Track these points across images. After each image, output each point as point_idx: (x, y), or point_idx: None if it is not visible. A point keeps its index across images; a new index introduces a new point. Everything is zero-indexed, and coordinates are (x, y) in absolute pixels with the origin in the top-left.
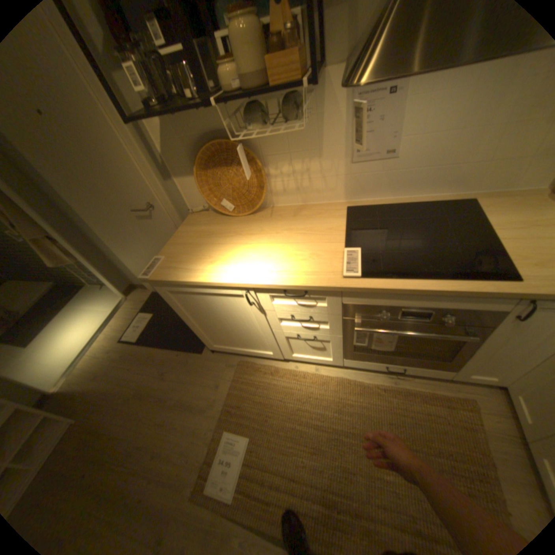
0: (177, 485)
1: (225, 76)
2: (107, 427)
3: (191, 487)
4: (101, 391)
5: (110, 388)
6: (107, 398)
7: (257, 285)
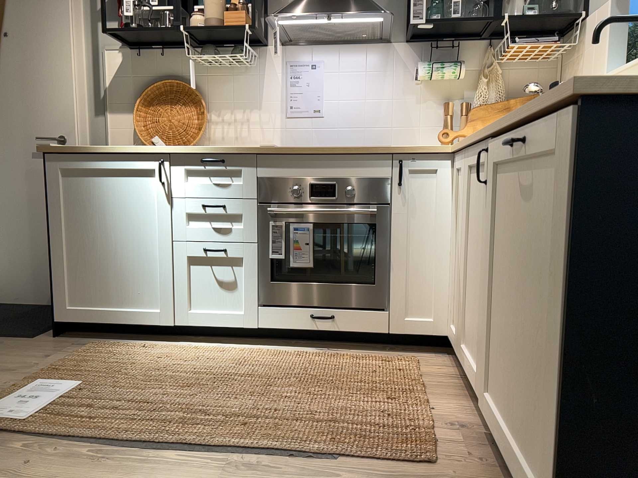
0: None
1: (194, 21)
2: None
3: None
4: None
5: None
6: None
7: (175, 150)
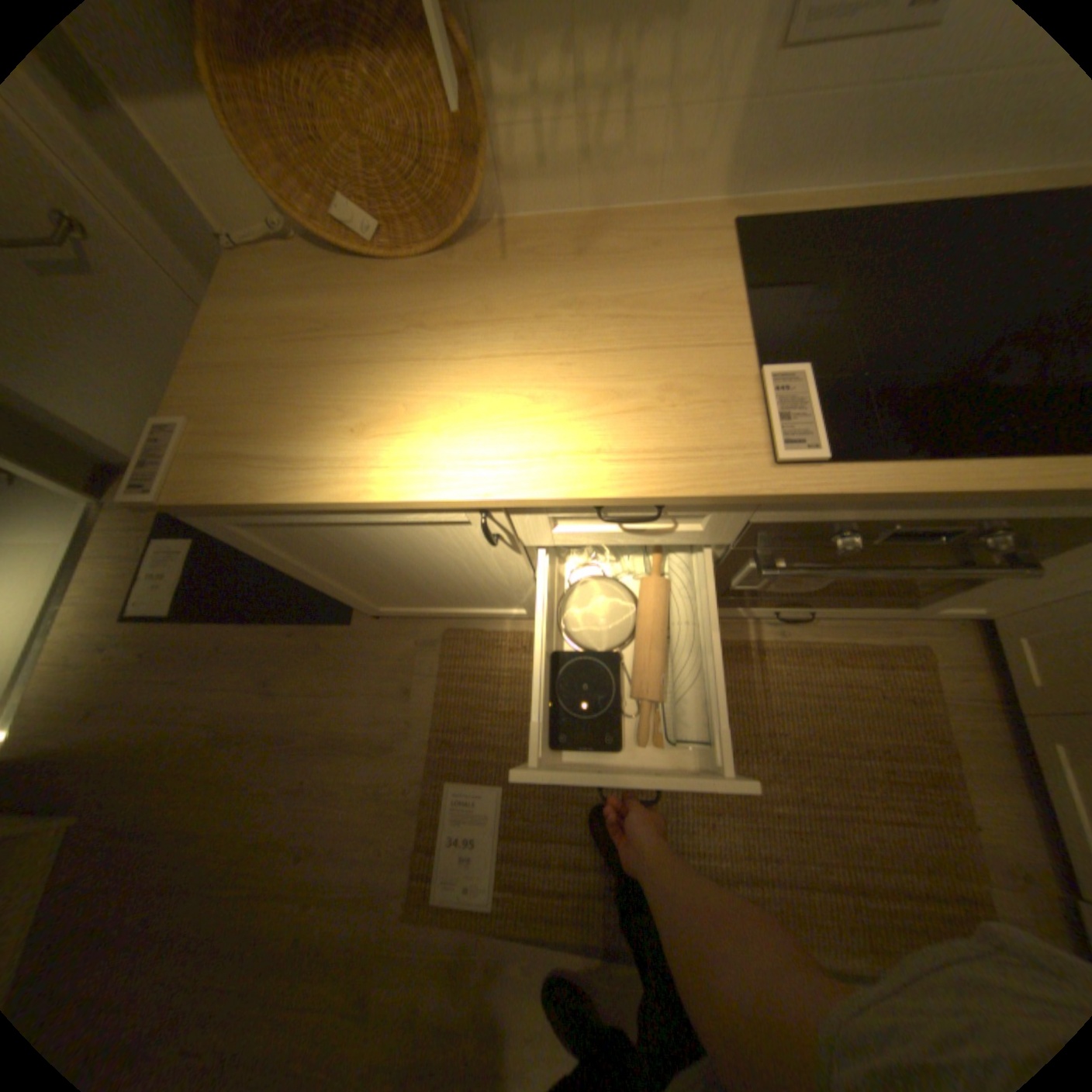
0: (368, 901)
1: None
2: (165, 818)
3: (401, 898)
4: (118, 743)
5: (139, 735)
6: (140, 757)
7: (520, 501)
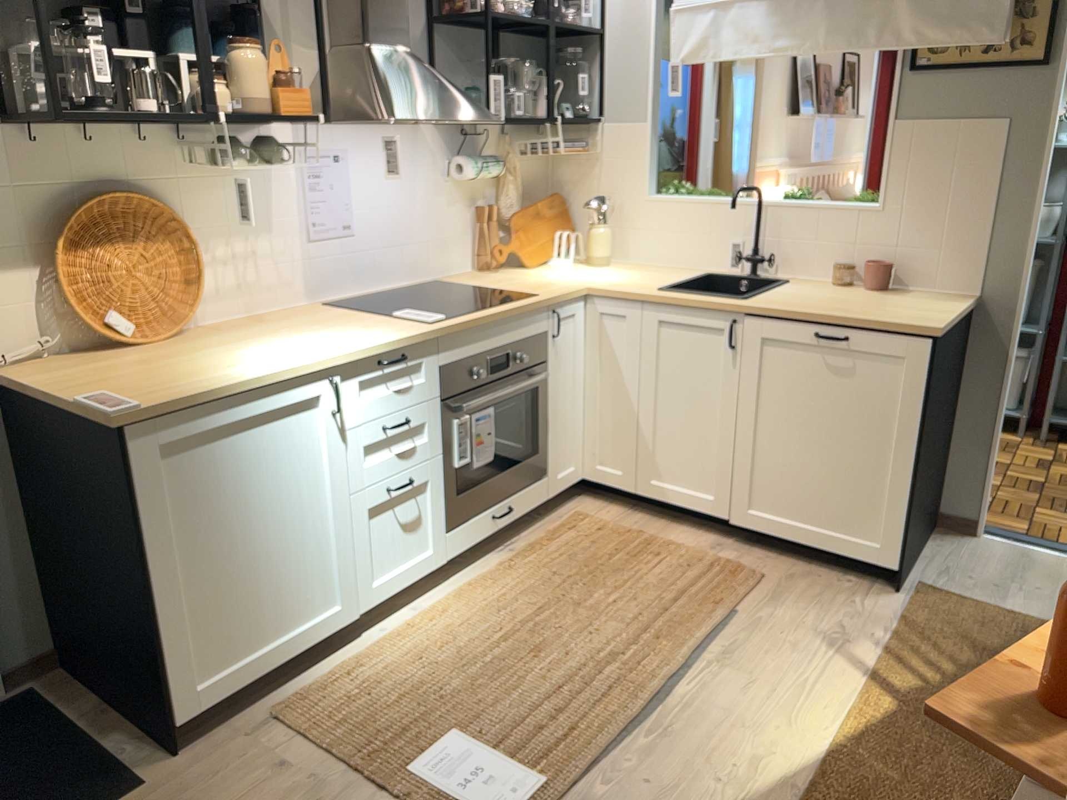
0: None
1: (221, 97)
2: None
3: None
4: None
5: None
6: None
7: (350, 358)
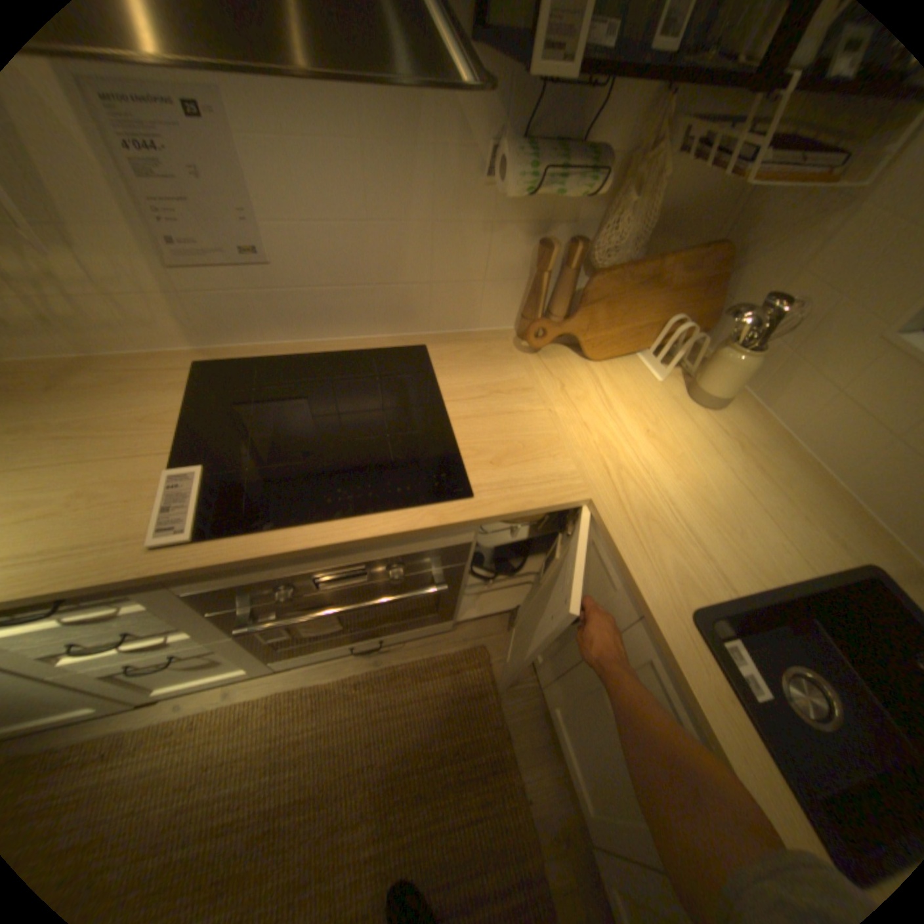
0: None
1: None
2: None
3: None
4: None
5: None
6: None
7: None
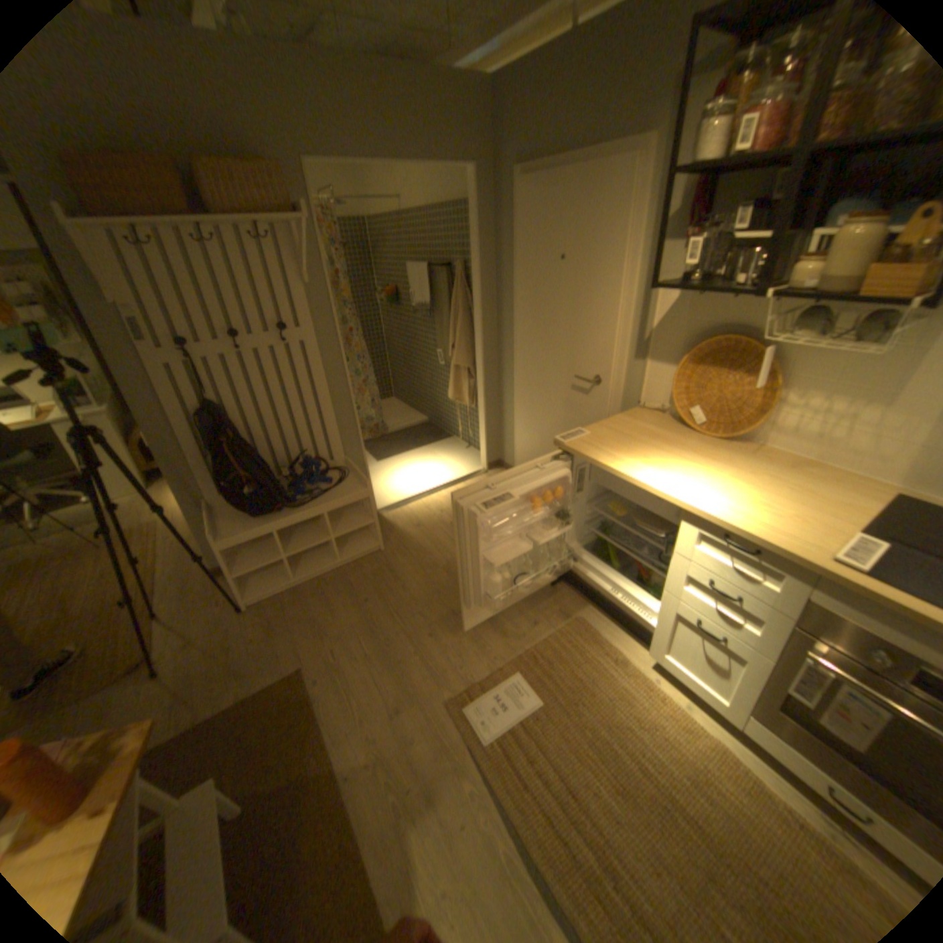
0: (440, 680)
1: (803, 272)
2: (406, 576)
3: (453, 695)
4: (418, 542)
5: (426, 545)
6: (420, 551)
7: (692, 509)
